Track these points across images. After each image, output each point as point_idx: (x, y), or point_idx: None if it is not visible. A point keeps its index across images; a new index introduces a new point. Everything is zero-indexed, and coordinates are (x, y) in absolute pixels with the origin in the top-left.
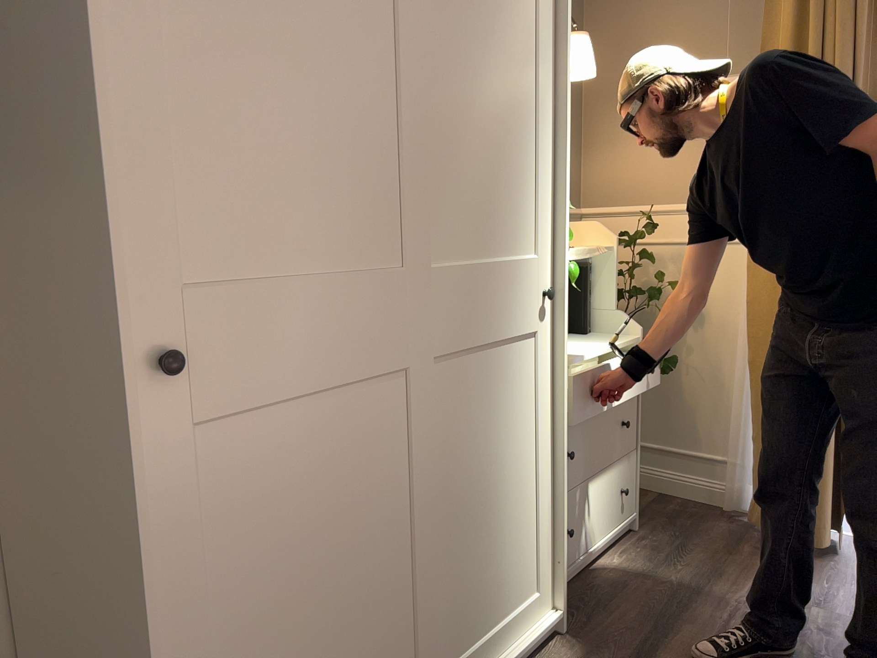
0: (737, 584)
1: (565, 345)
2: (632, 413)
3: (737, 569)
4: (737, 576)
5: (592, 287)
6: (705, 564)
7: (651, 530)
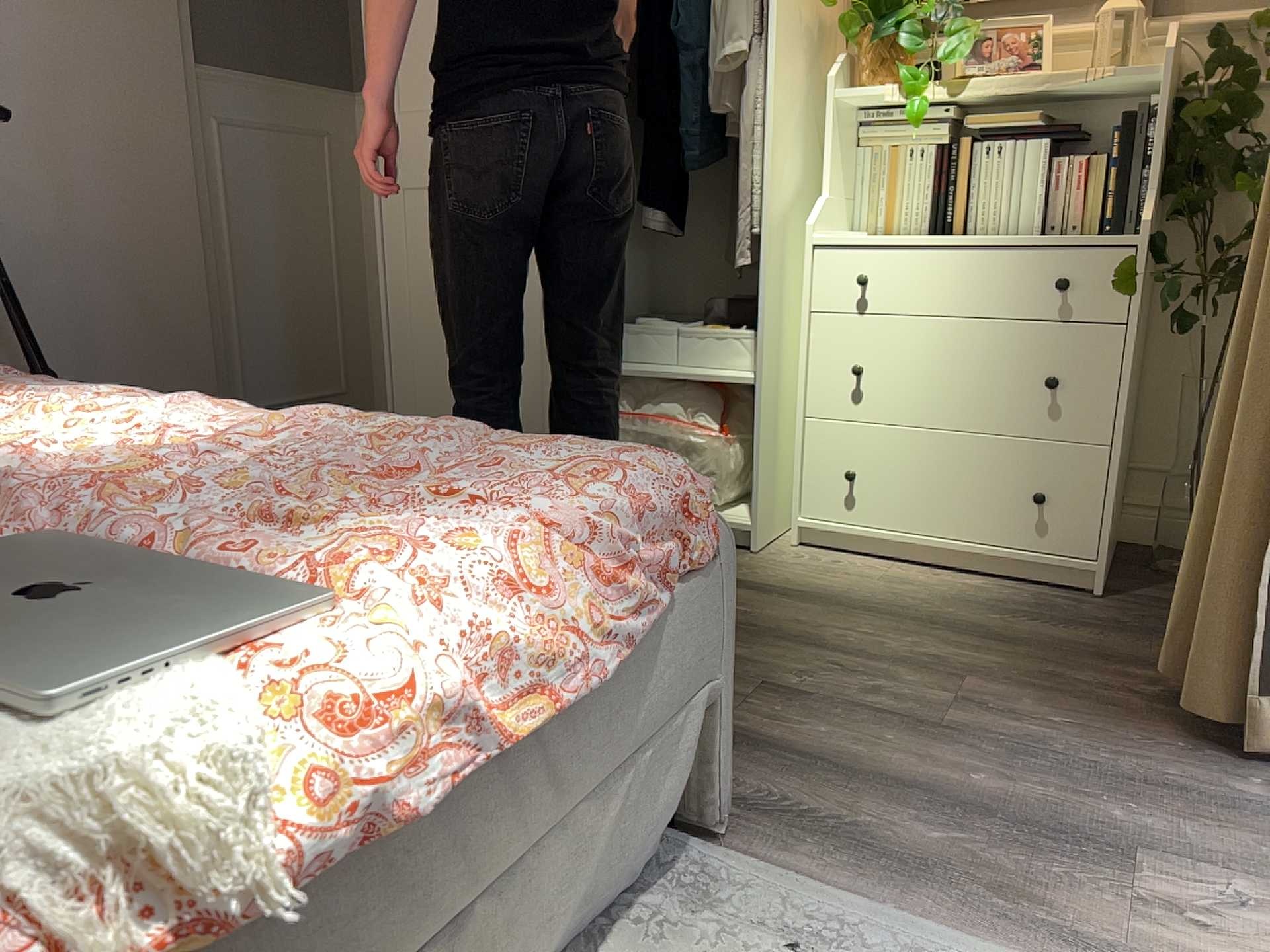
0: (983, 654)
1: (768, 199)
2: (1092, 374)
3: (1040, 660)
4: (1011, 657)
5: (1150, 149)
6: (1033, 638)
7: (1123, 609)
